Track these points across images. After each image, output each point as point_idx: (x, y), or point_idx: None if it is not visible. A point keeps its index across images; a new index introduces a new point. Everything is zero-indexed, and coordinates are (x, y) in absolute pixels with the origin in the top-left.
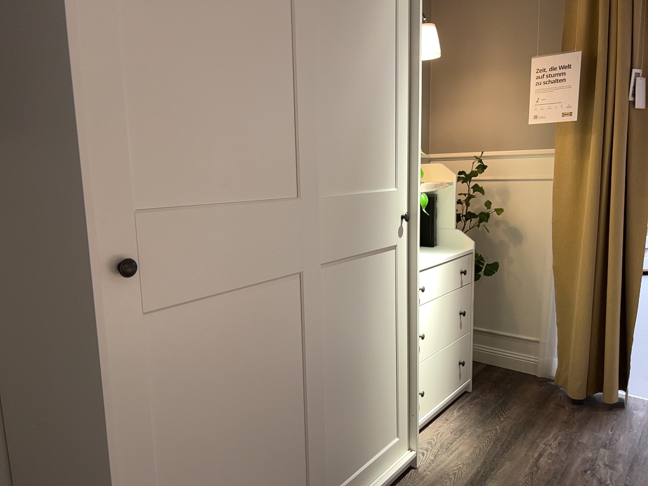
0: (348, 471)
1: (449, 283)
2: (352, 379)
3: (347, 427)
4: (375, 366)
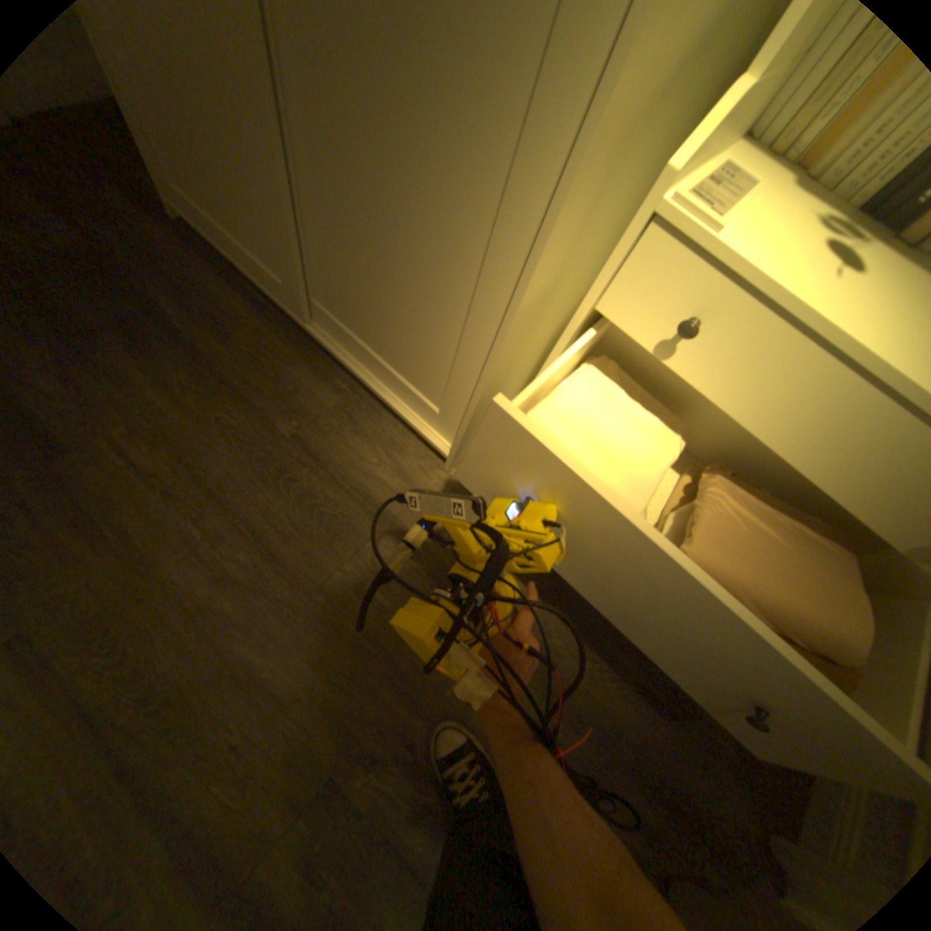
0: (352, 325)
1: (855, 471)
2: (360, 215)
3: (351, 275)
4: (413, 259)
